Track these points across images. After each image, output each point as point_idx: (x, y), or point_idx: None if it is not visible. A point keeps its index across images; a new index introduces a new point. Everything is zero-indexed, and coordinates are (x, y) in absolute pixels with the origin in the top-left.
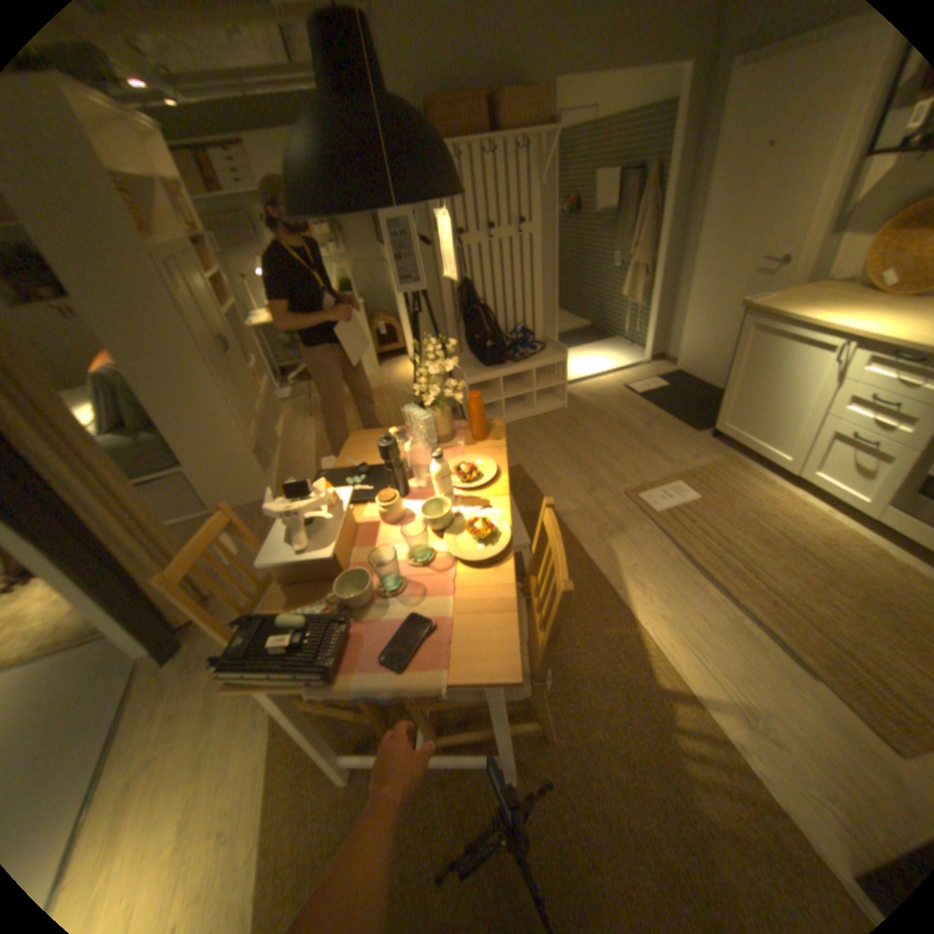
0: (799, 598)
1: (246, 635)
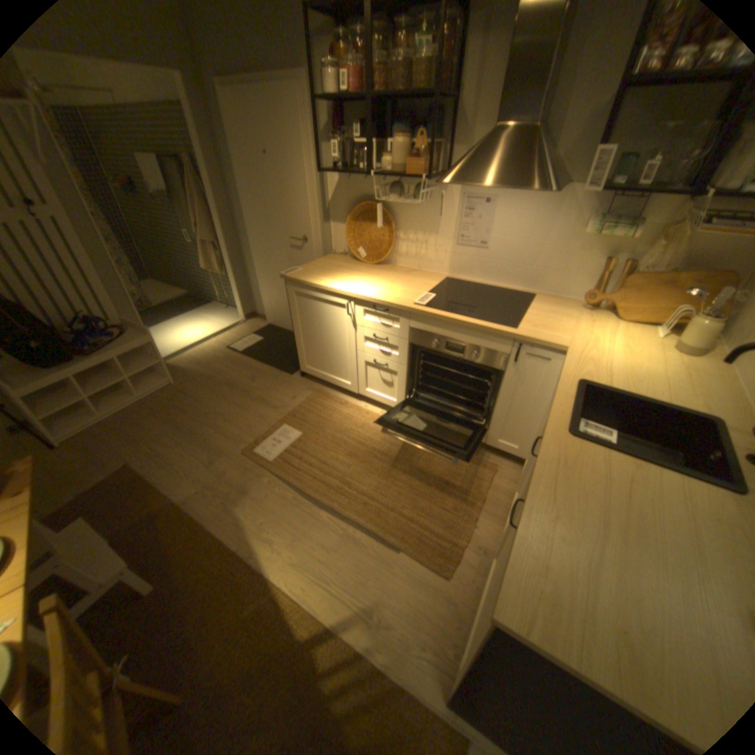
0: (376, 490)
1: None
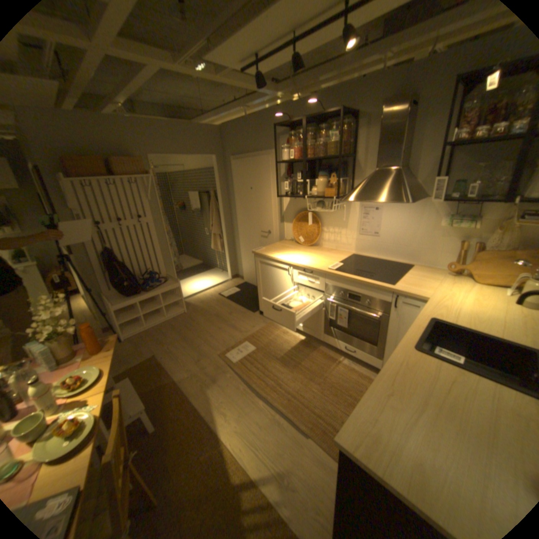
0: (298, 392)
1: None
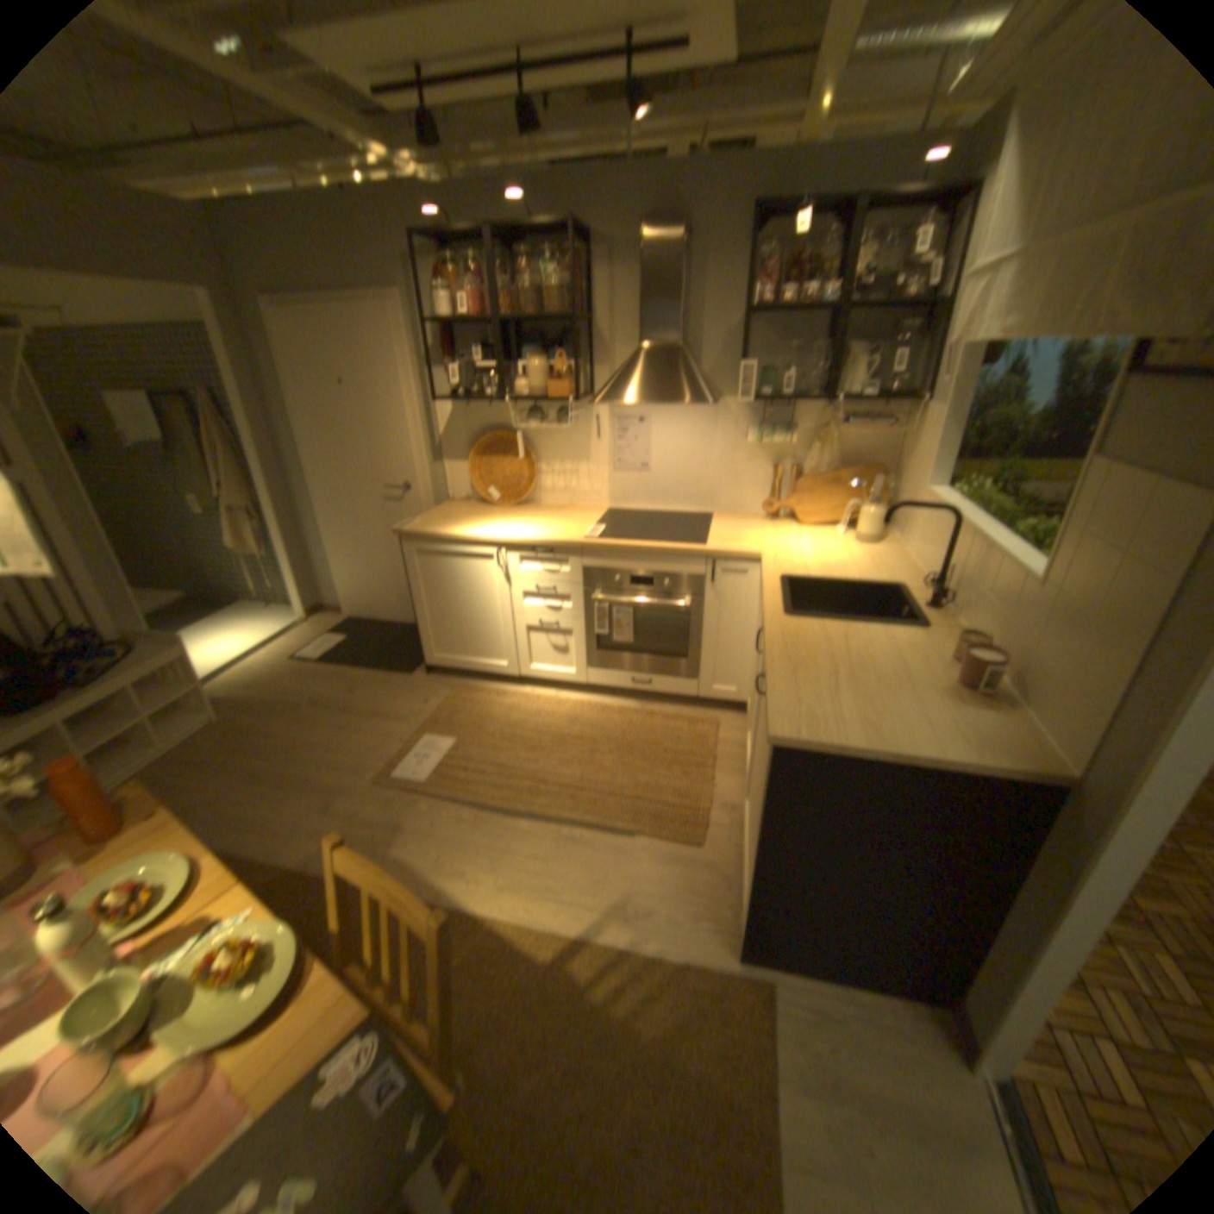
0: (582, 777)
1: None
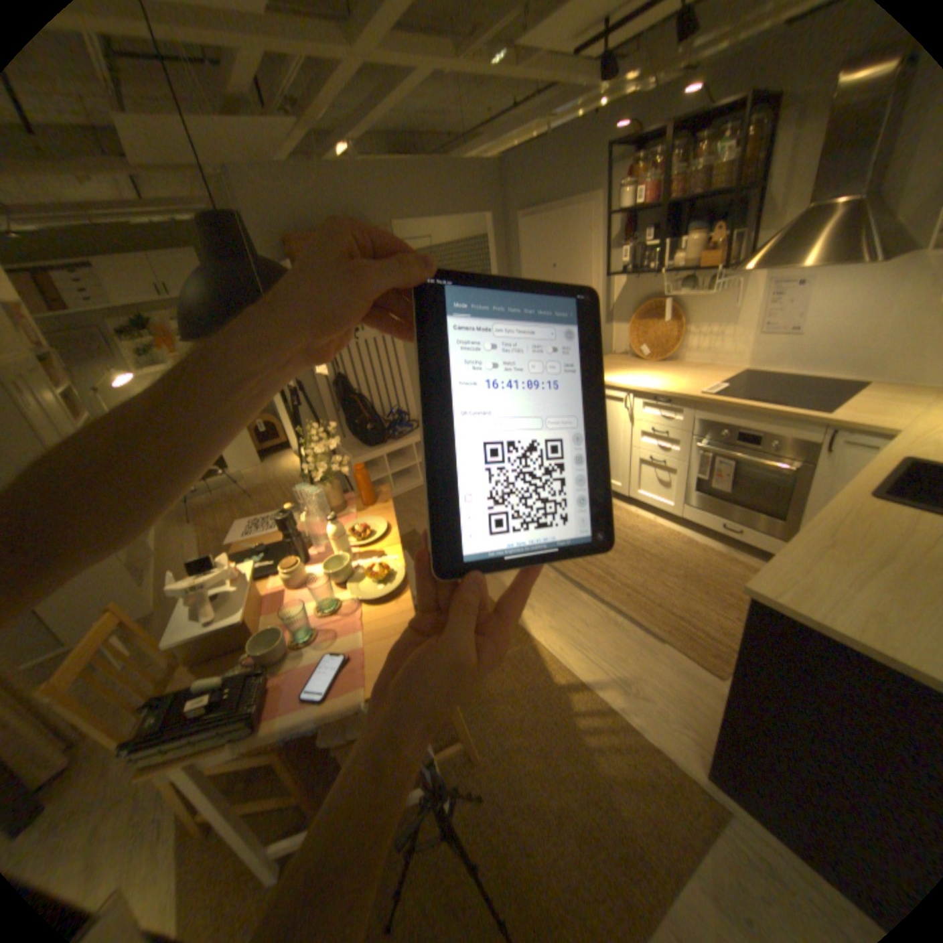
0: (643, 585)
1: (158, 713)
